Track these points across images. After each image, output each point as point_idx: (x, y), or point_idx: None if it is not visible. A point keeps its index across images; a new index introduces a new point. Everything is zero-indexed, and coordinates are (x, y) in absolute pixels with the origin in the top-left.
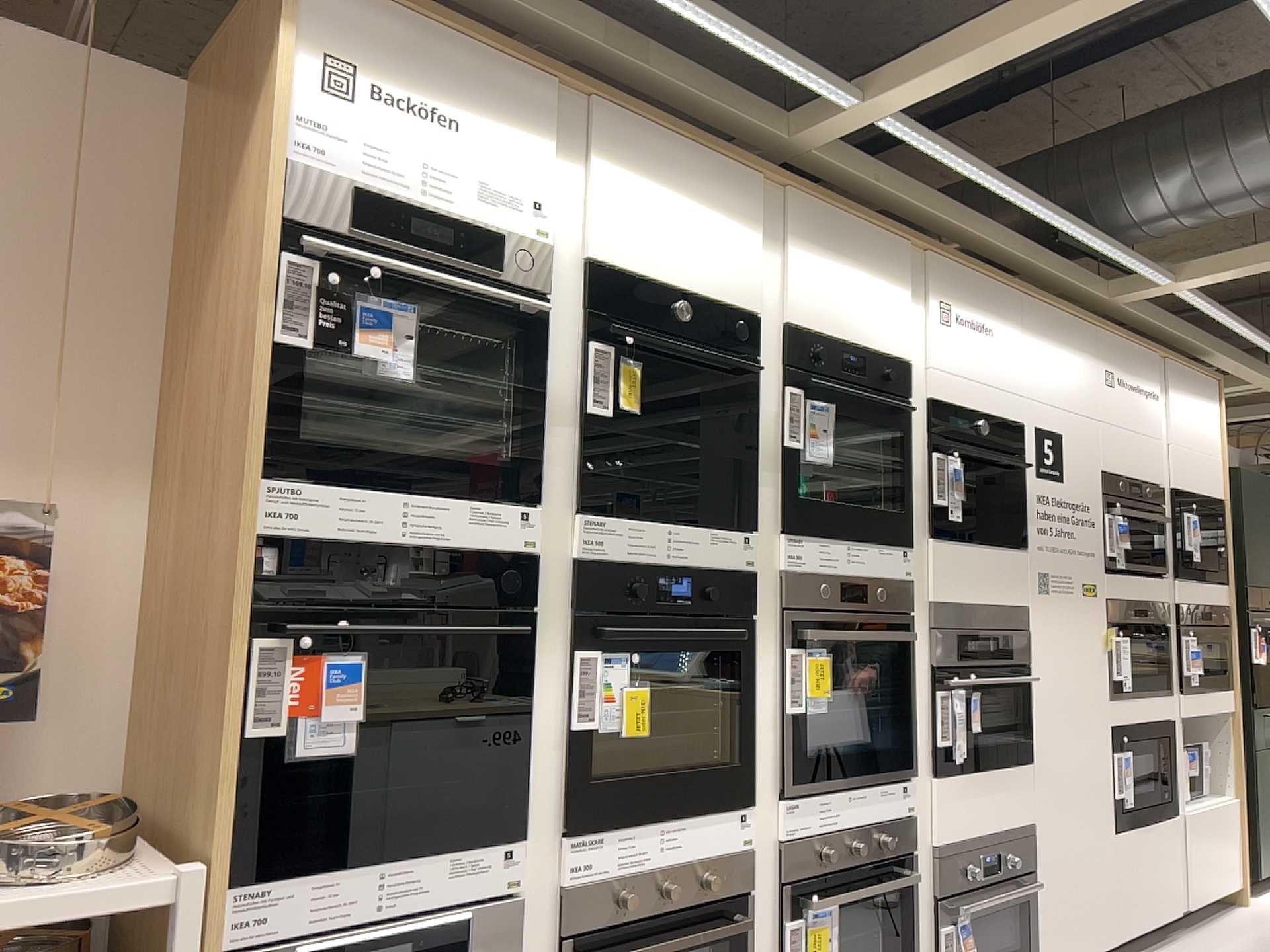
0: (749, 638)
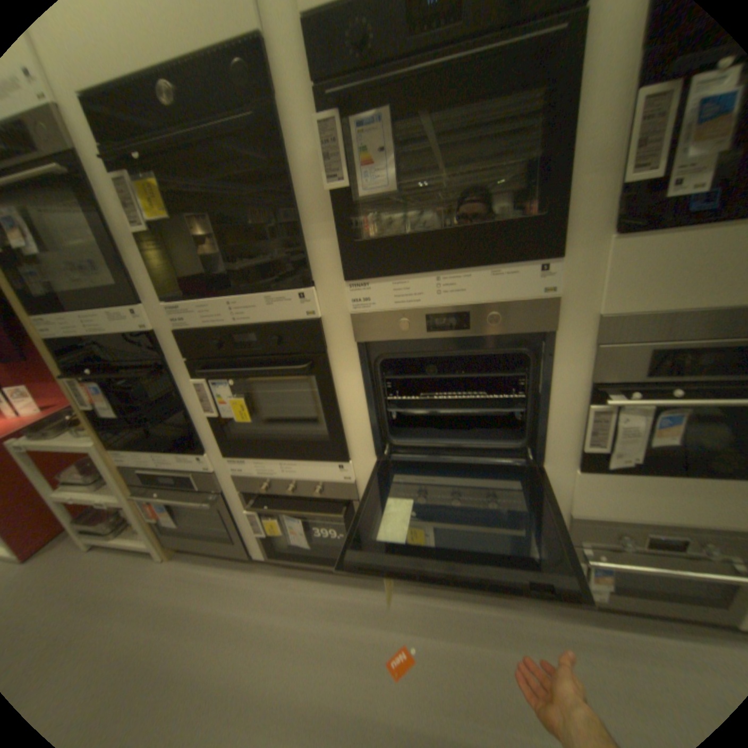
0: (326, 371)
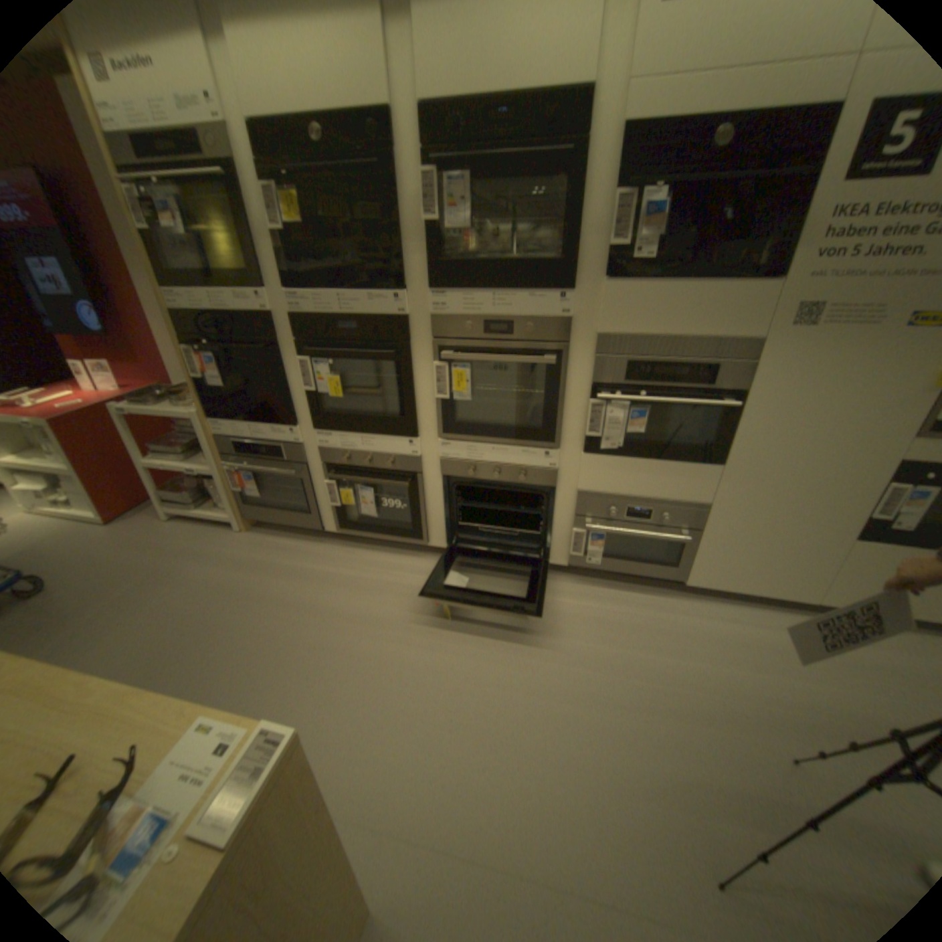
0: (408, 360)
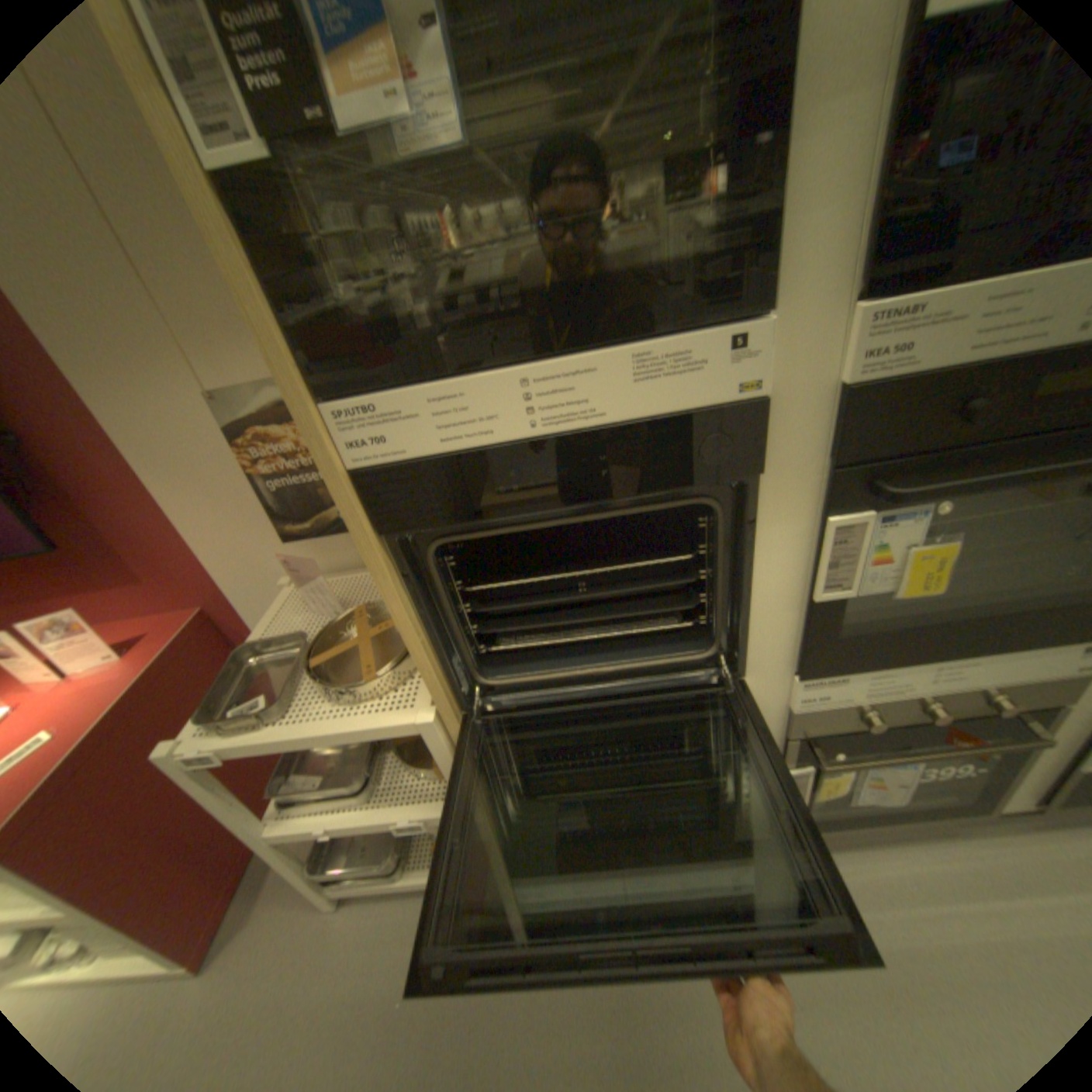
0: None
